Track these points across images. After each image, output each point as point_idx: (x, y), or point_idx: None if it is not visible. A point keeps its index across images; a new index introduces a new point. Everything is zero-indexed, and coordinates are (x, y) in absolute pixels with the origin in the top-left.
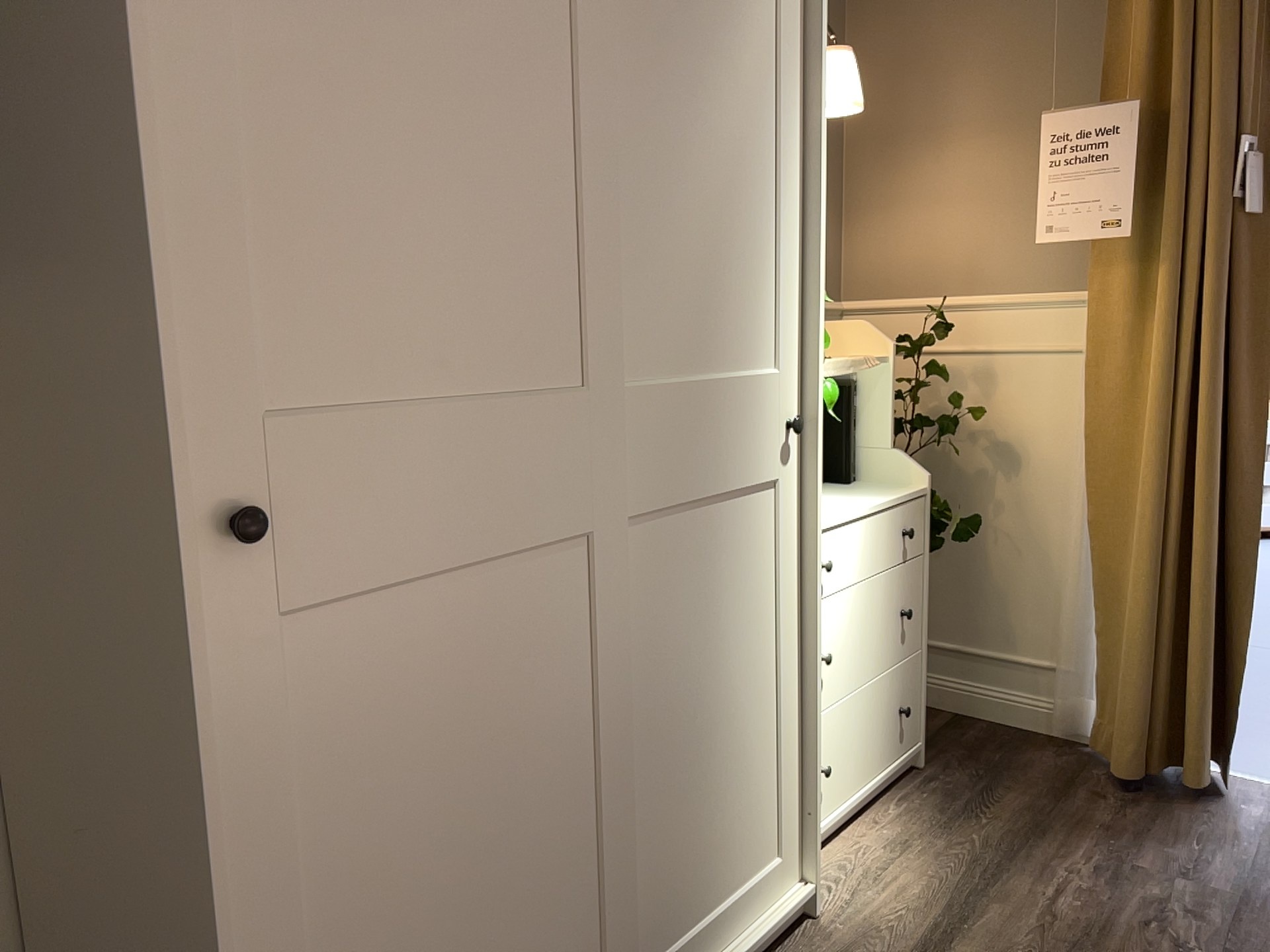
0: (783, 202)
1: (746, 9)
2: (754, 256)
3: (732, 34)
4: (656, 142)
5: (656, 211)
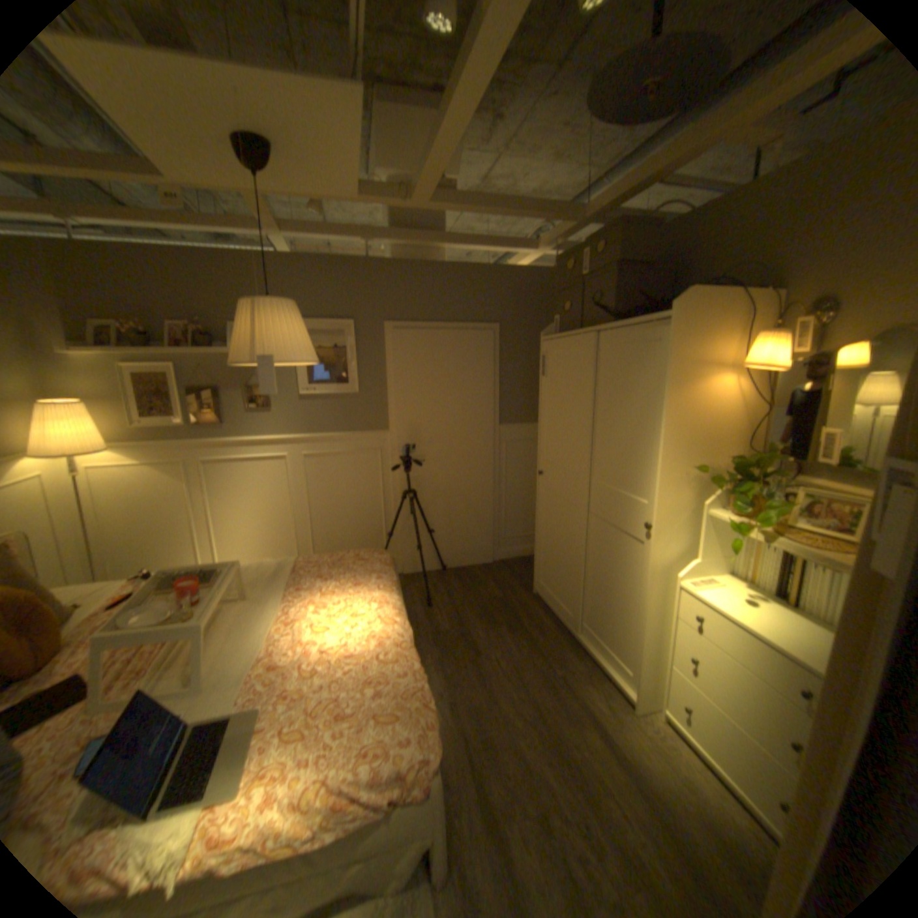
0: (657, 438)
1: (646, 368)
2: (642, 456)
3: (638, 379)
4: (608, 418)
5: (607, 437)
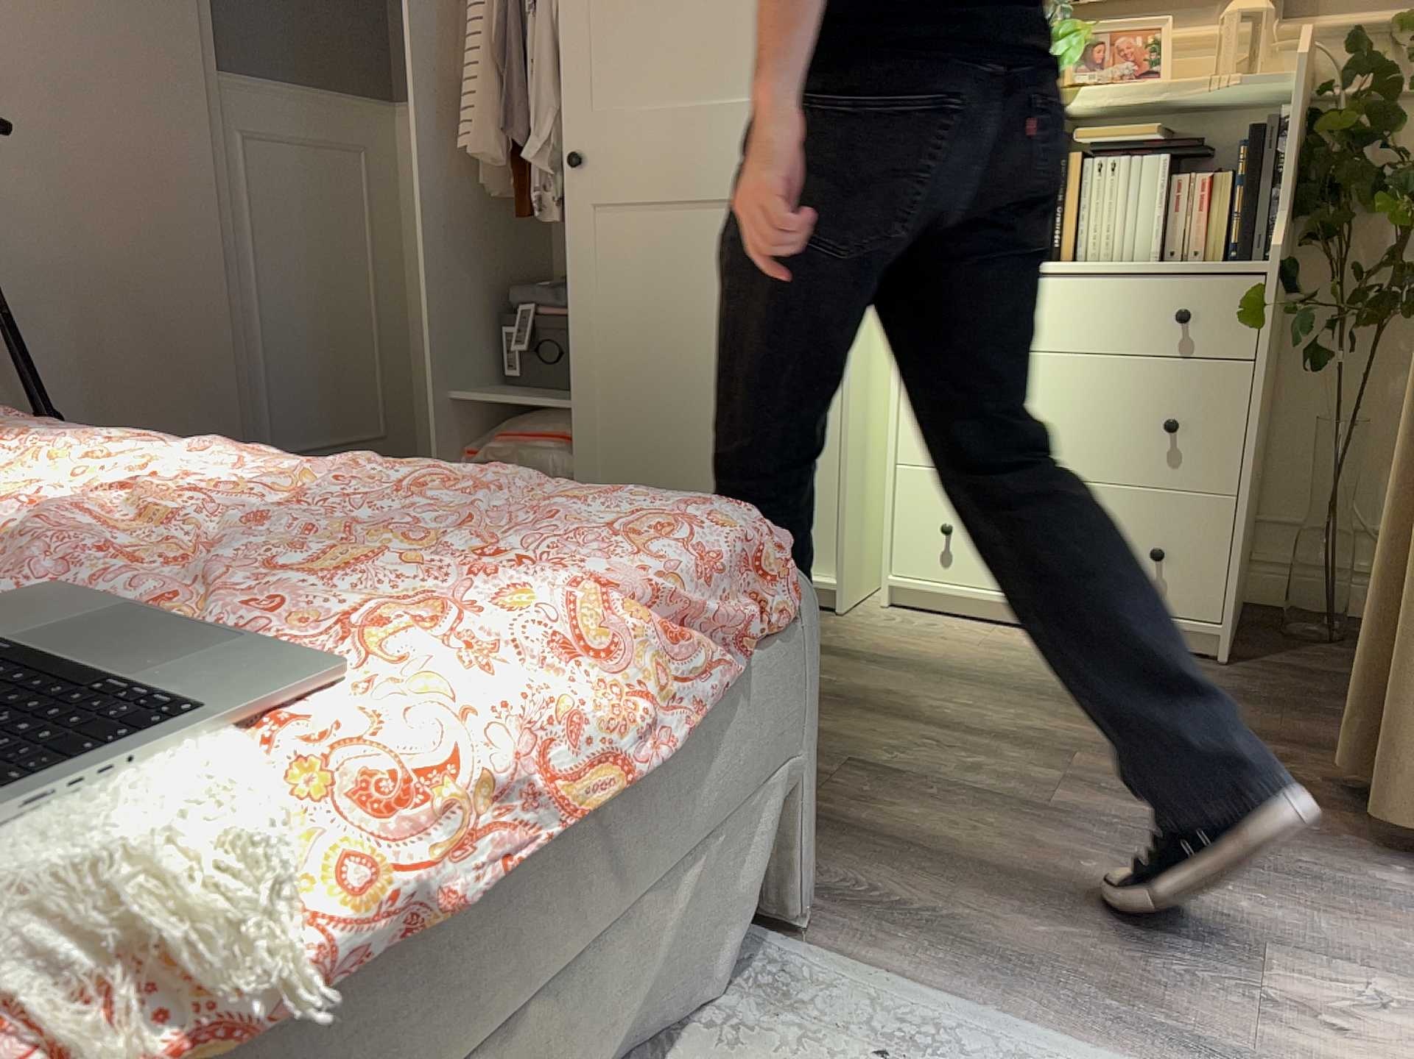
0: None
1: None
2: None
3: None
4: None
5: None
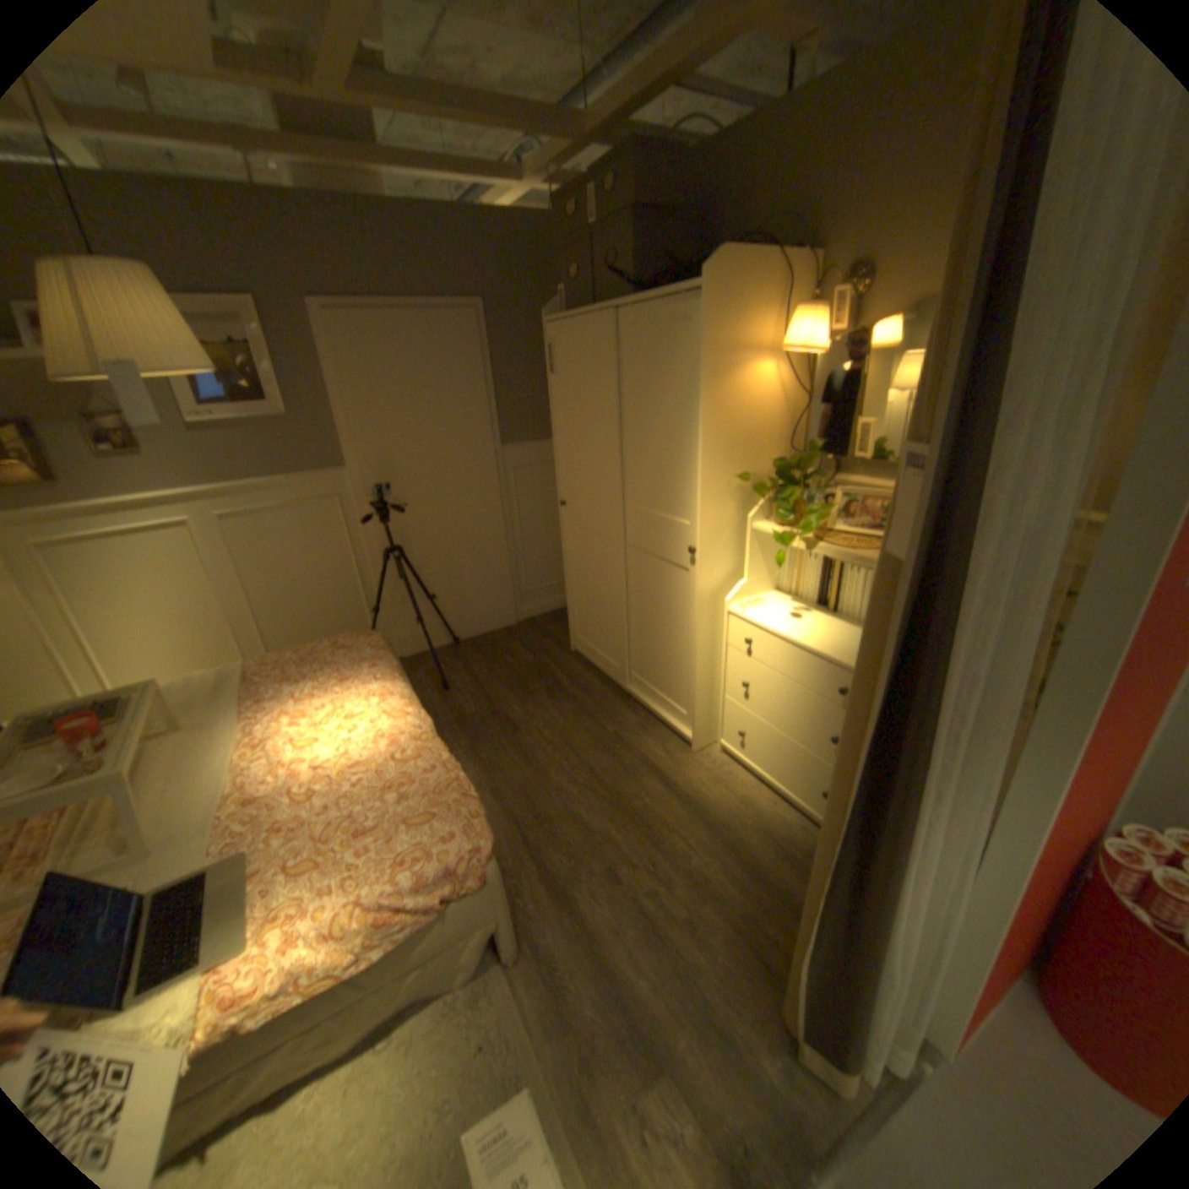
0: (694, 445)
1: (676, 357)
2: (680, 469)
3: (669, 372)
4: (638, 424)
5: (638, 449)
